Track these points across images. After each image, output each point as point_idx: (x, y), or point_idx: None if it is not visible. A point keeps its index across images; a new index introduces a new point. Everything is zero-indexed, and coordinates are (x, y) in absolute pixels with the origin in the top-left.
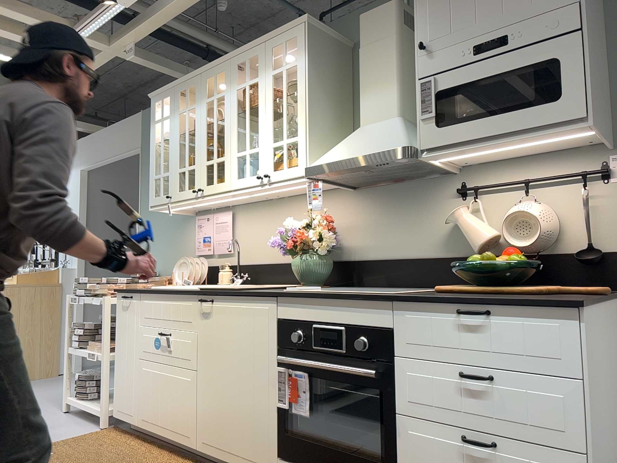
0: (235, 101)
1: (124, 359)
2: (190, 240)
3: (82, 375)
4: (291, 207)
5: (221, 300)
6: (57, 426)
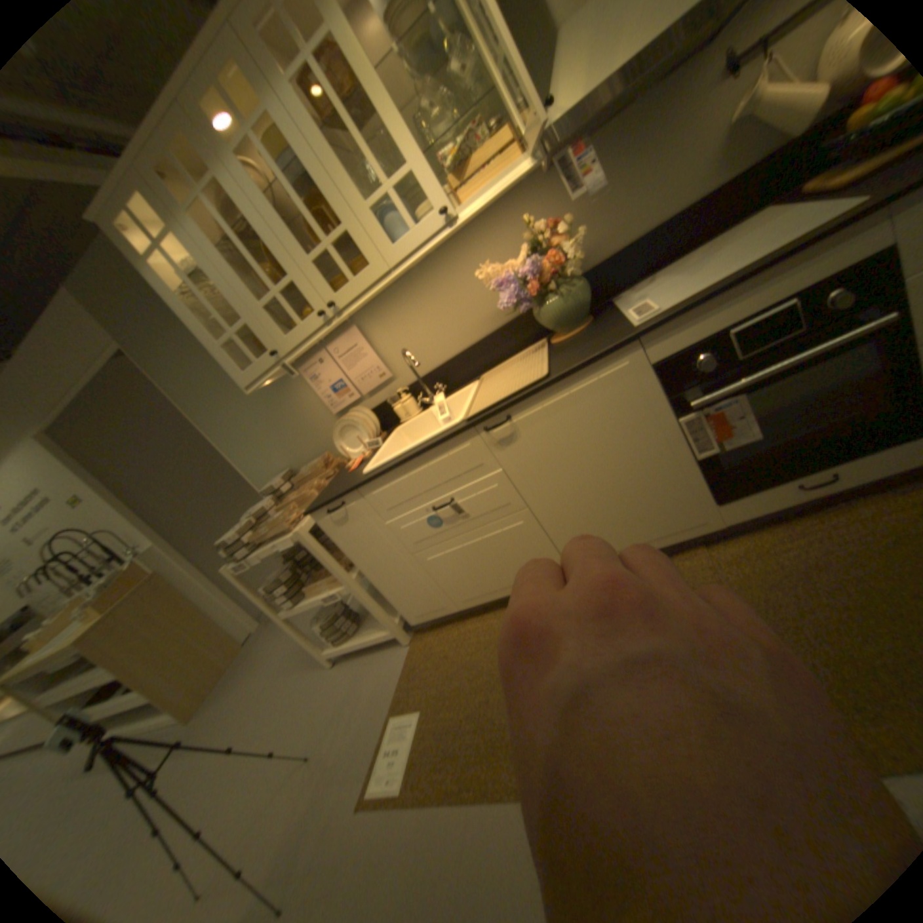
0: (300, 107)
1: (386, 570)
2: (310, 405)
3: (321, 624)
4: (451, 261)
5: (529, 404)
6: (355, 685)
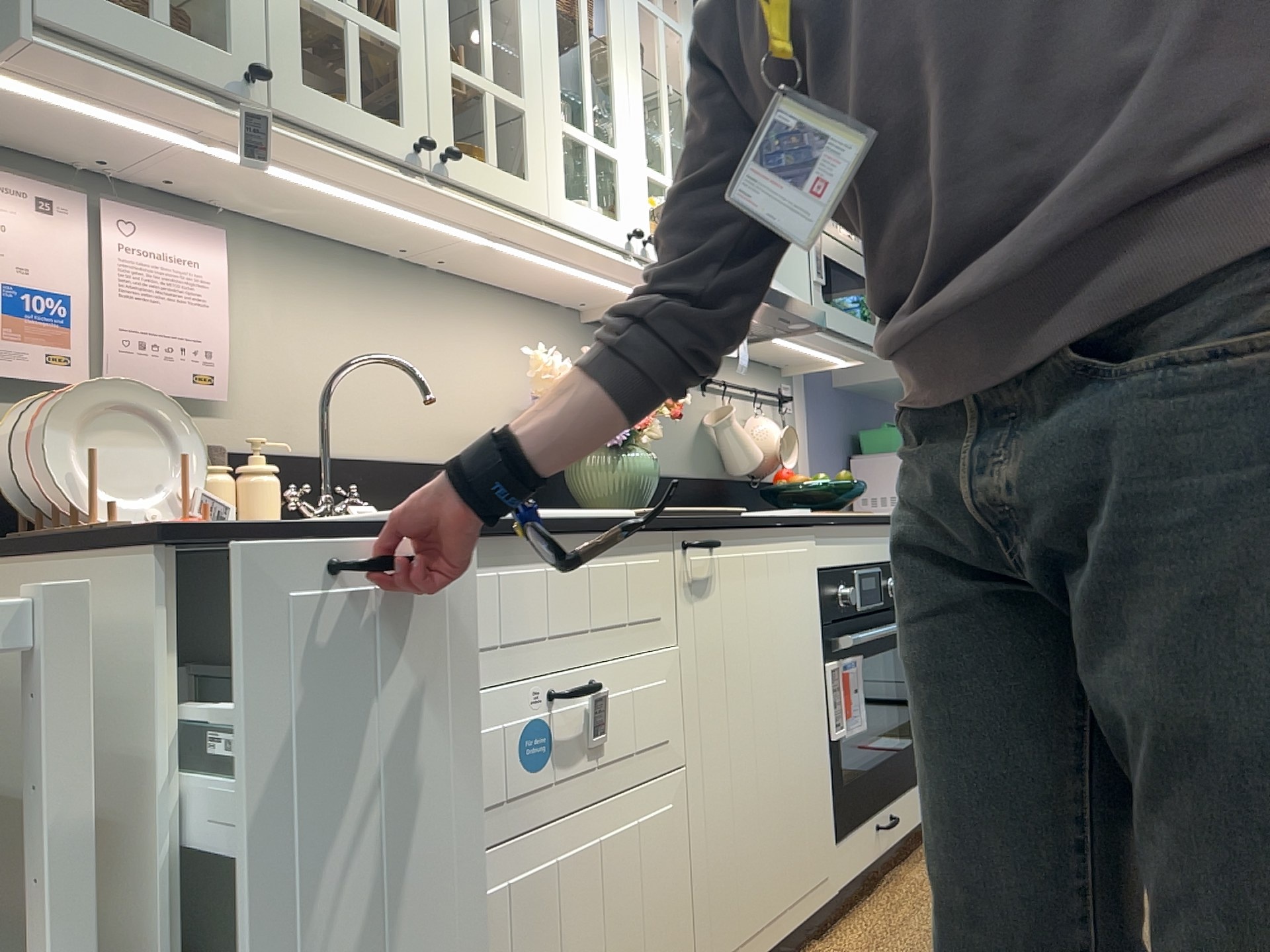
0: None
1: None
2: None
3: None
4: (450, 307)
5: (734, 540)
6: None
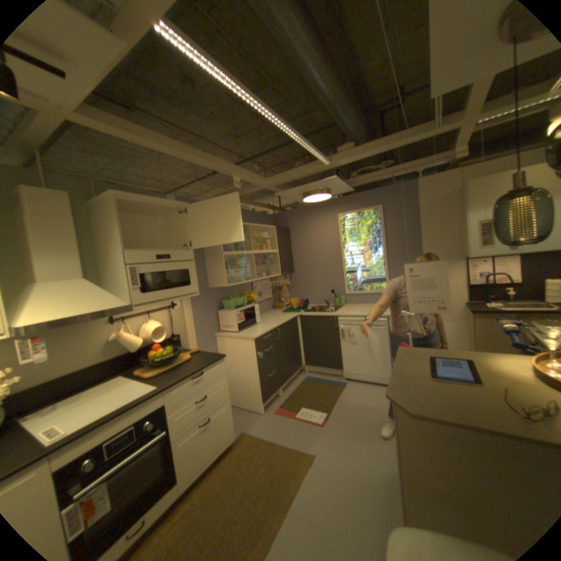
0: None
1: None
2: None
3: None
4: None
5: None
6: None
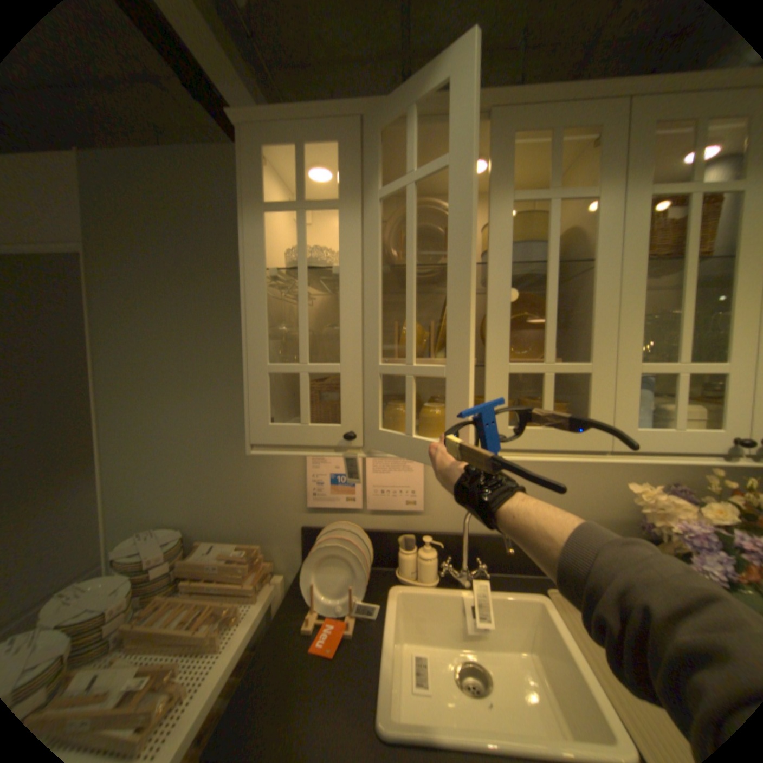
0: (646, 224)
1: None
2: (282, 474)
3: None
4: None
5: None
6: None
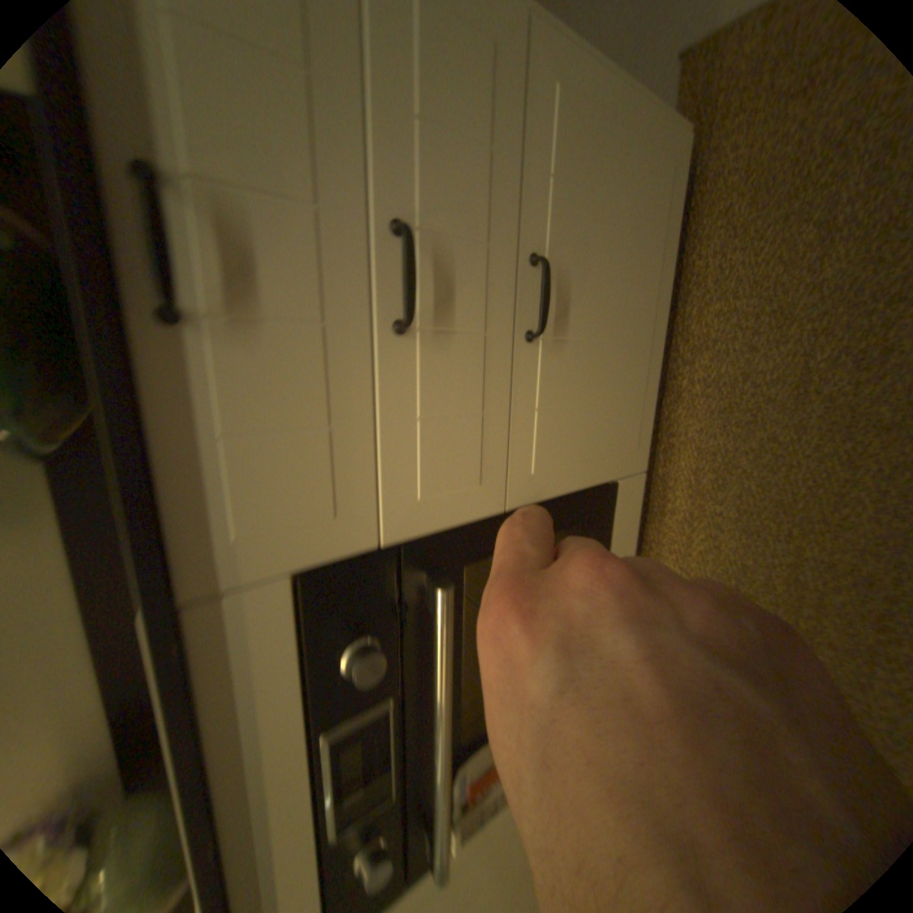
0: None
1: None
2: None
3: None
4: None
5: None
6: None
